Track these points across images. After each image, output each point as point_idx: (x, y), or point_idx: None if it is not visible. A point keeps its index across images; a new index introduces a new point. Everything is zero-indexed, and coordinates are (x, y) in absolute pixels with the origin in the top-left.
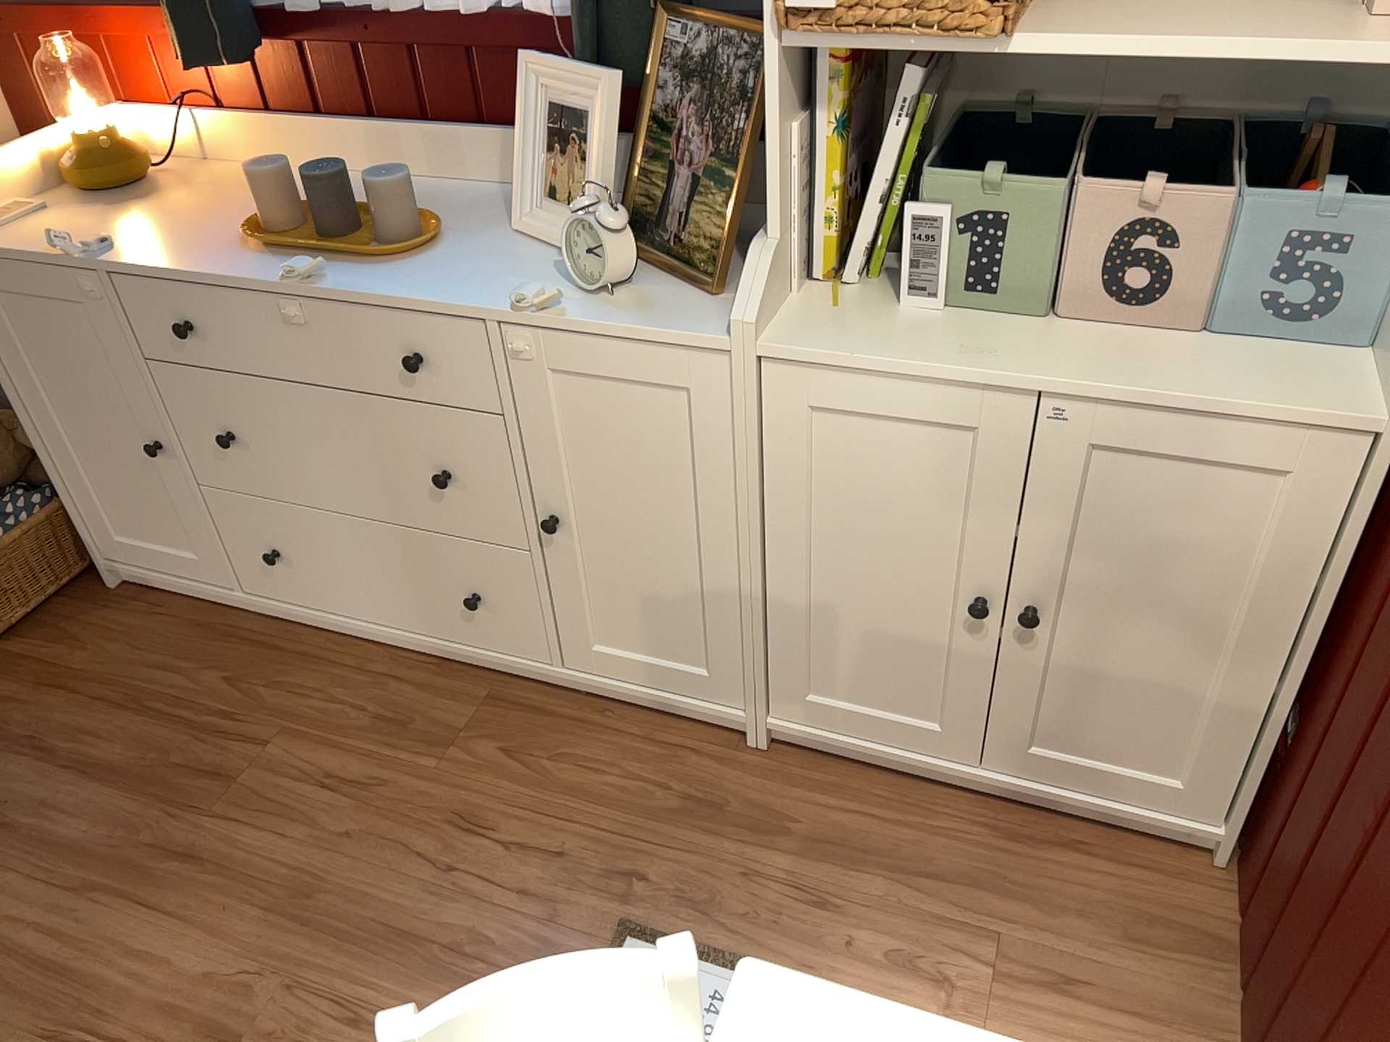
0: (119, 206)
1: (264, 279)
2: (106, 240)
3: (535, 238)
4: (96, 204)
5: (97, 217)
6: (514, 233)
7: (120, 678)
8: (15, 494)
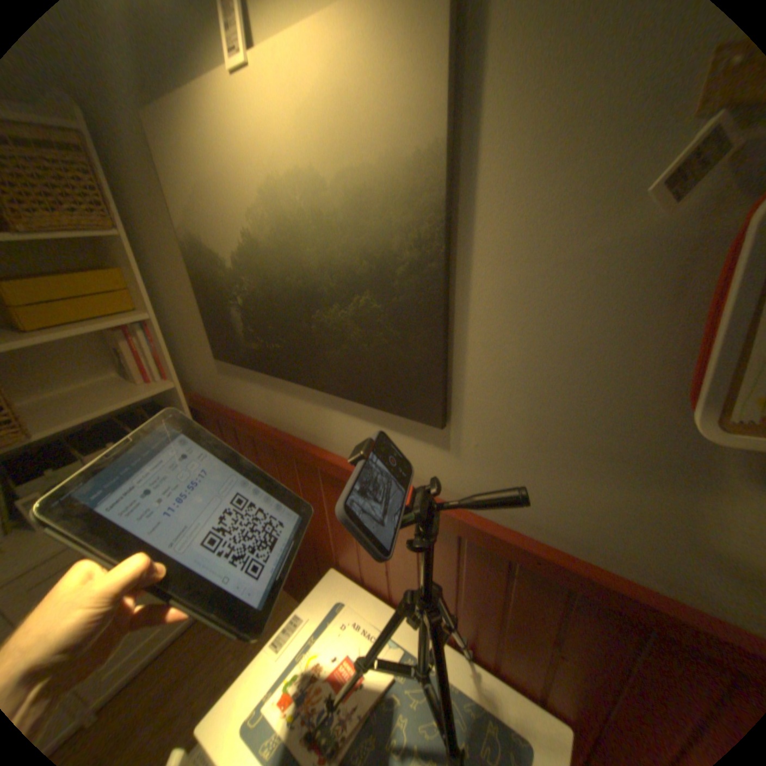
0: None
1: None
2: None
3: None
4: None
5: None
6: None
7: None
8: None
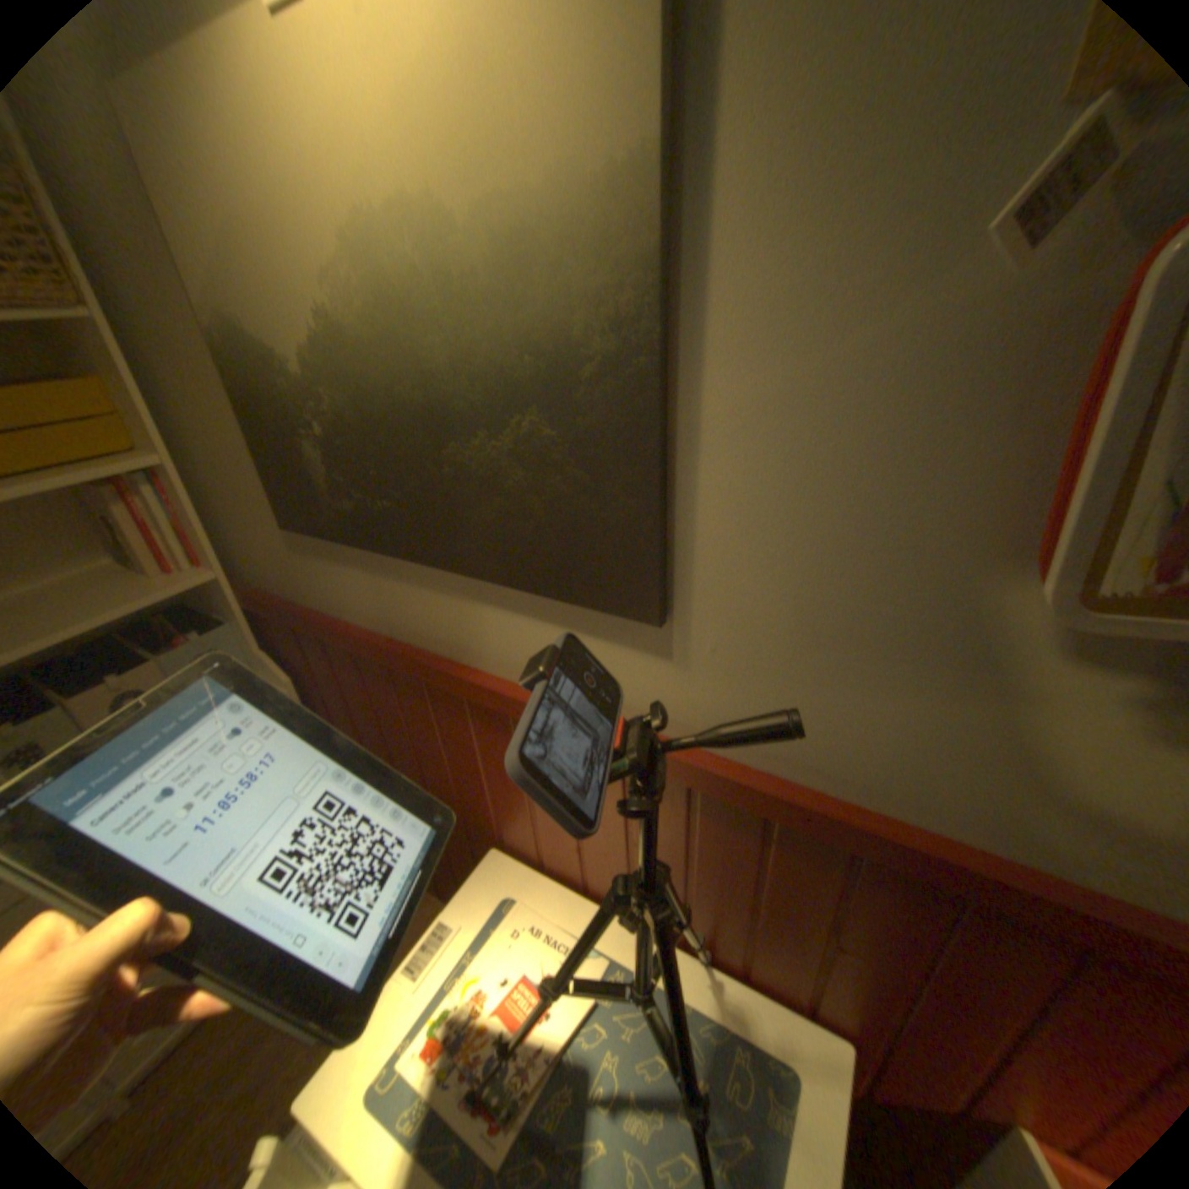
0: None
1: None
2: None
3: None
4: None
5: None
6: None
7: None
8: None
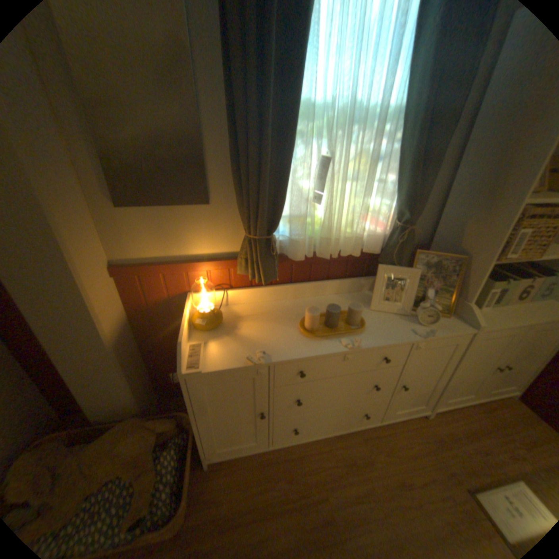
0: (230, 334)
1: (337, 350)
2: (263, 352)
3: (380, 312)
4: (219, 335)
5: (231, 341)
6: (372, 311)
7: (249, 508)
8: (161, 456)
